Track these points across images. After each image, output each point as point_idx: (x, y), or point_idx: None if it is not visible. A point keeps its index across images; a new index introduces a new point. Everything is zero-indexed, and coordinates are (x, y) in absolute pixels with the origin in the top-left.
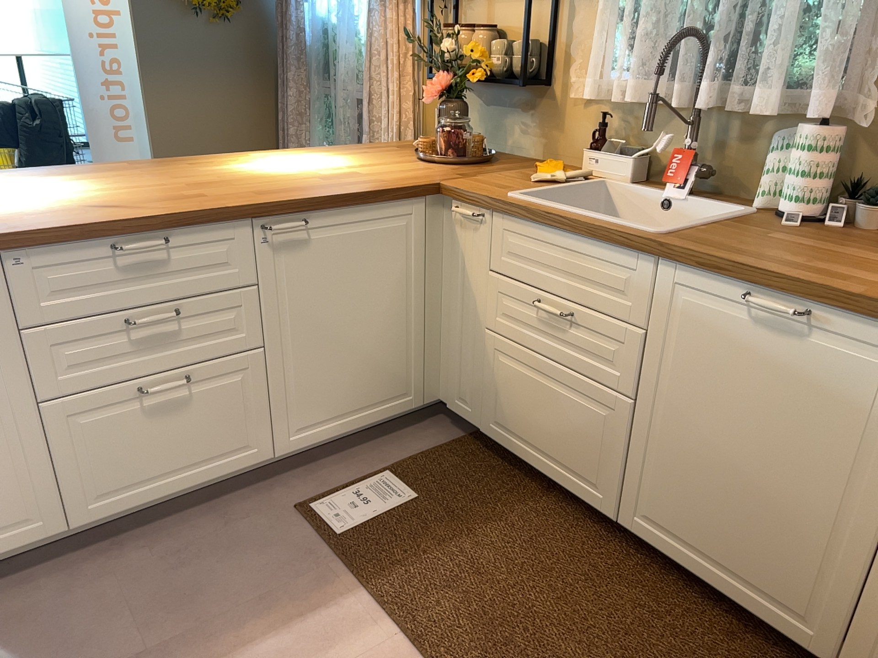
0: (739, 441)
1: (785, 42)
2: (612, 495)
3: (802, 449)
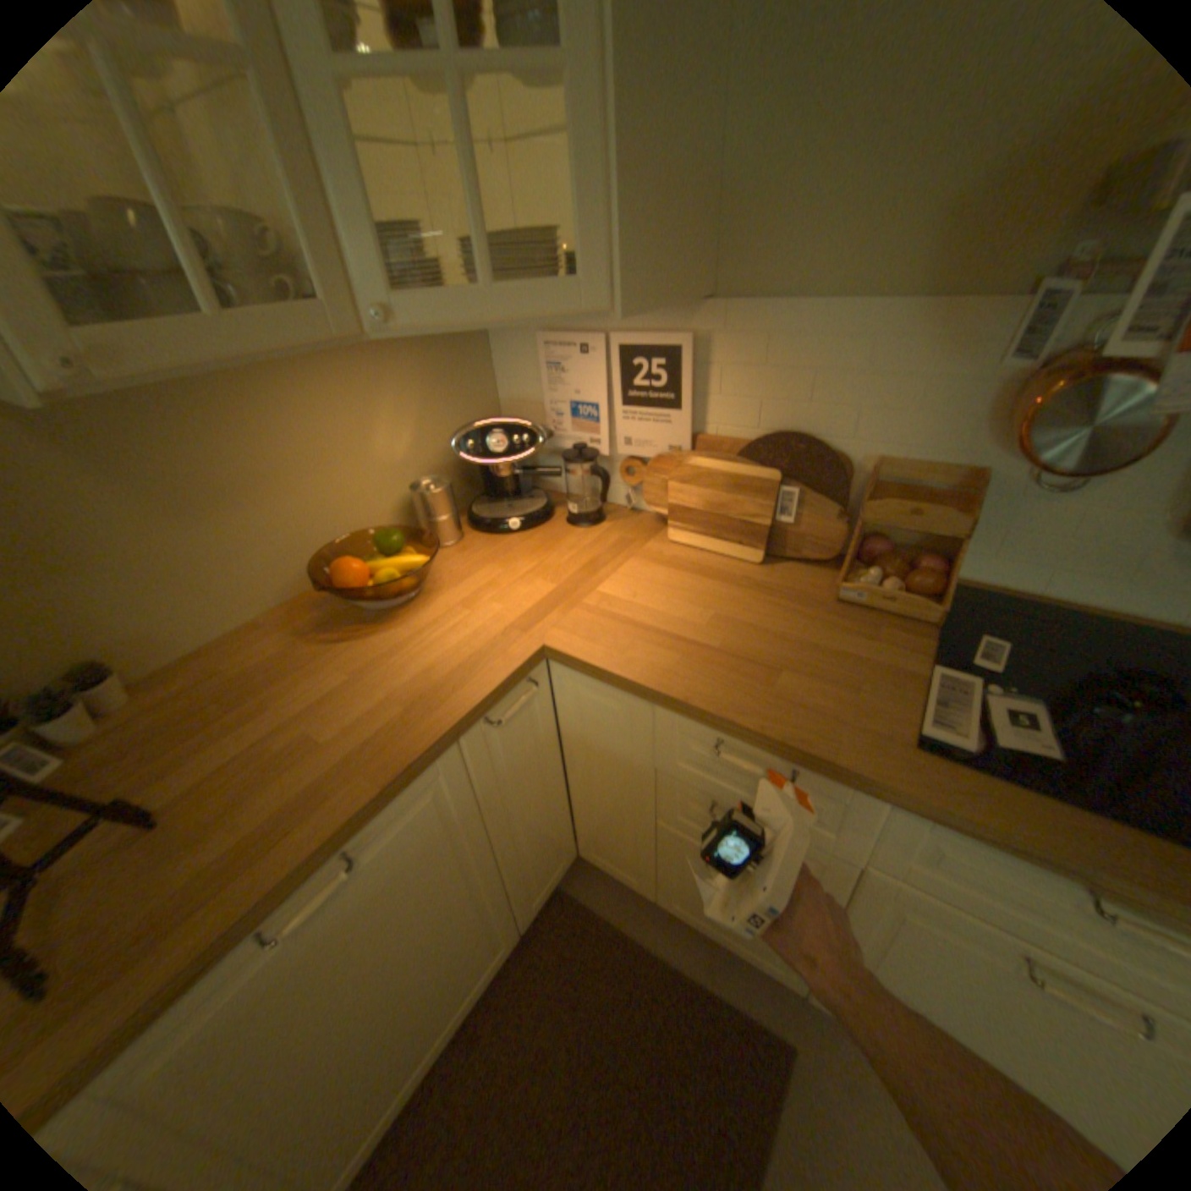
0: (370, 999)
1: None
2: None
3: (422, 917)
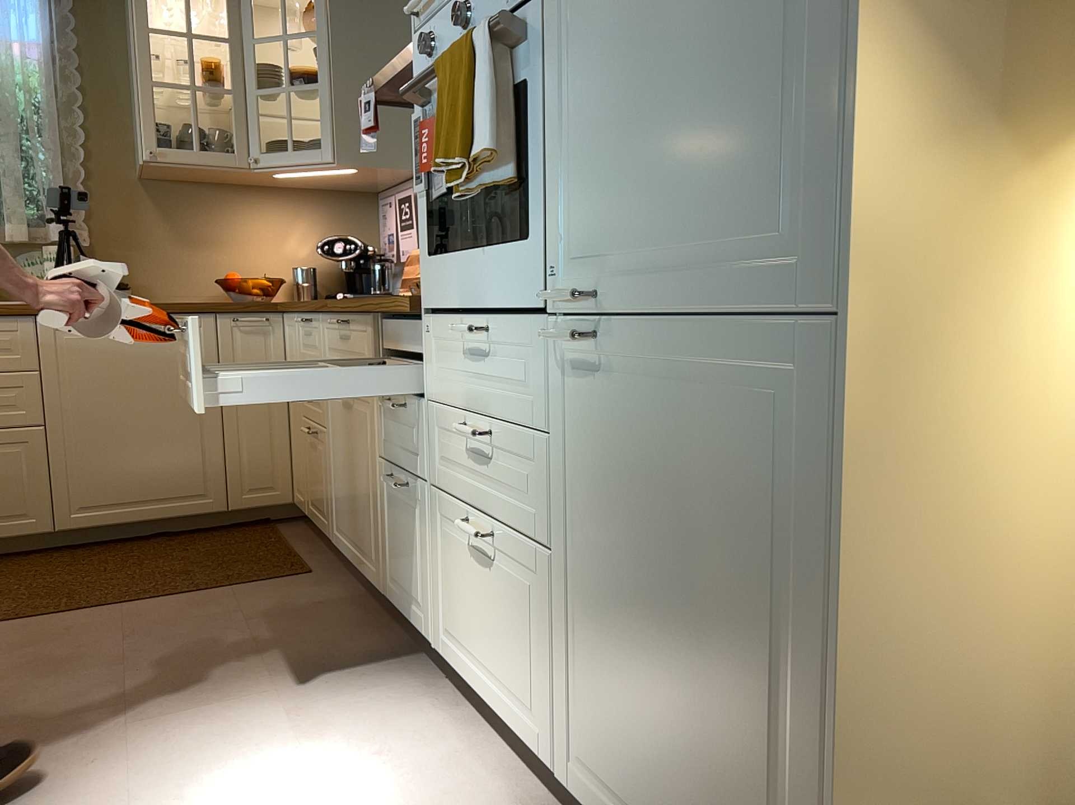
0: (132, 412)
1: (20, 194)
2: (44, 513)
3: (169, 396)
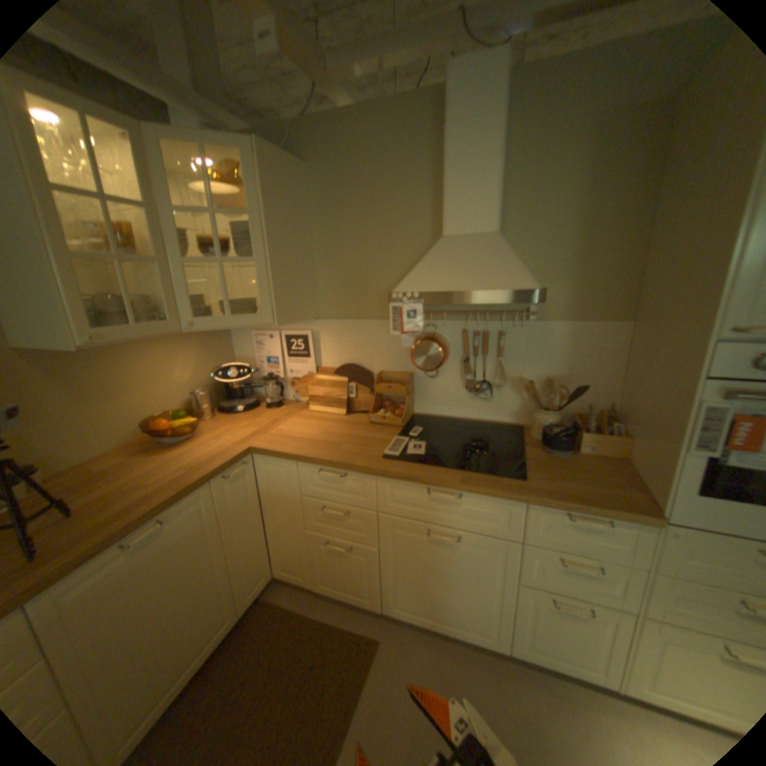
0: (159, 612)
1: None
2: None
3: (187, 573)
